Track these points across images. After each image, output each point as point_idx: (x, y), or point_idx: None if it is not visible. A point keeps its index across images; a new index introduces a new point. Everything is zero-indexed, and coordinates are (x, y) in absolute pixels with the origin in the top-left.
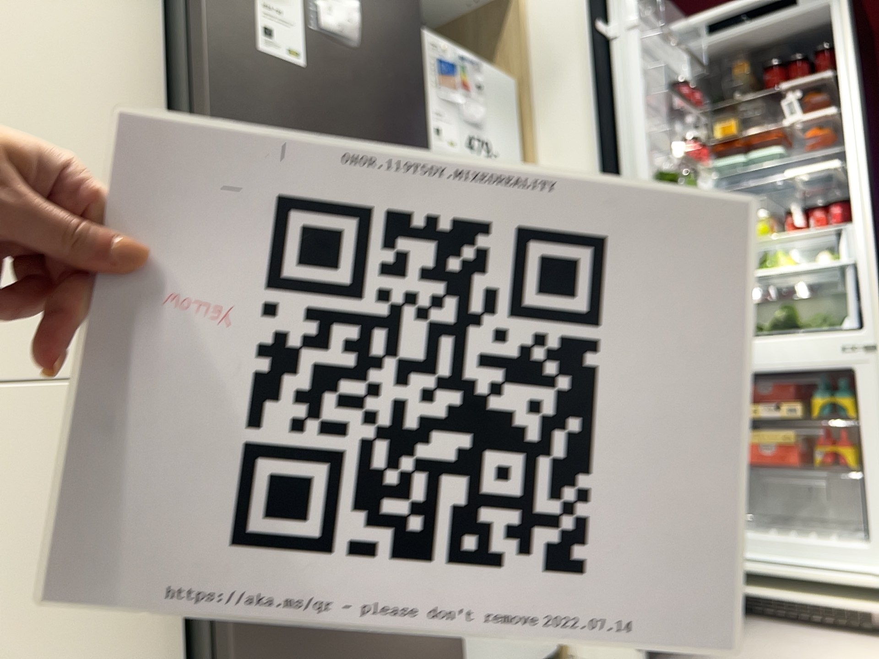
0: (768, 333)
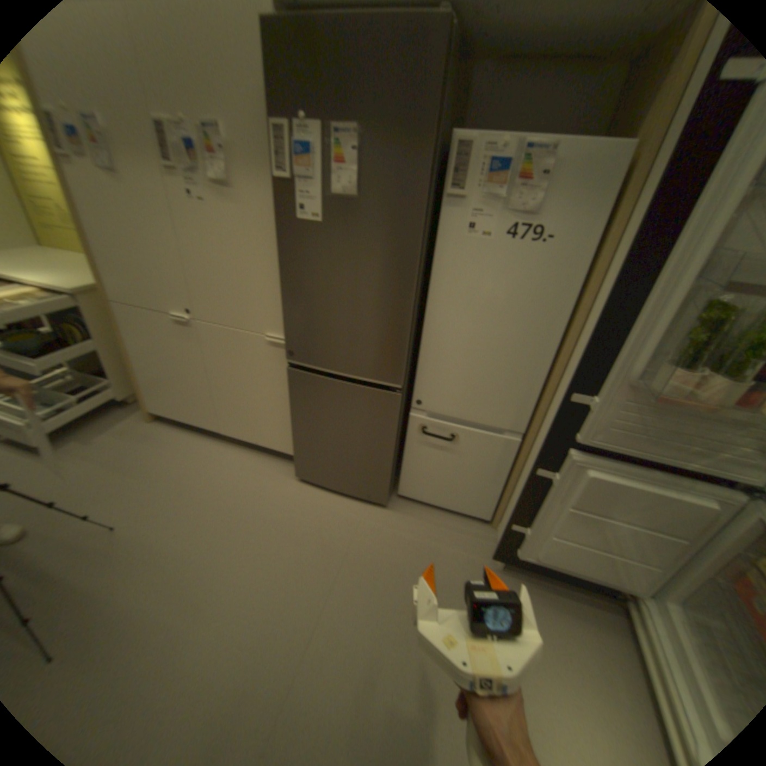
0: None
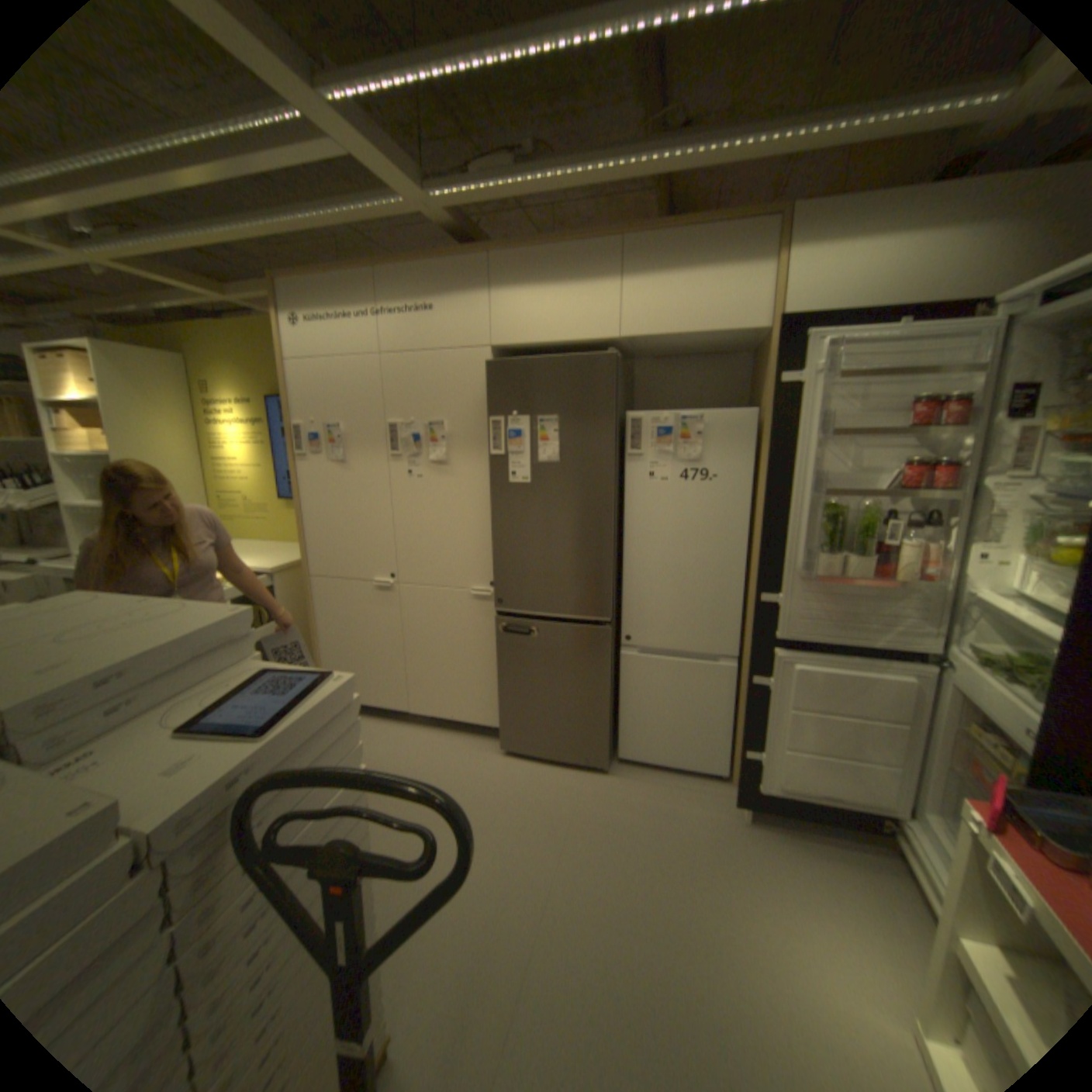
0: (998, 672)
